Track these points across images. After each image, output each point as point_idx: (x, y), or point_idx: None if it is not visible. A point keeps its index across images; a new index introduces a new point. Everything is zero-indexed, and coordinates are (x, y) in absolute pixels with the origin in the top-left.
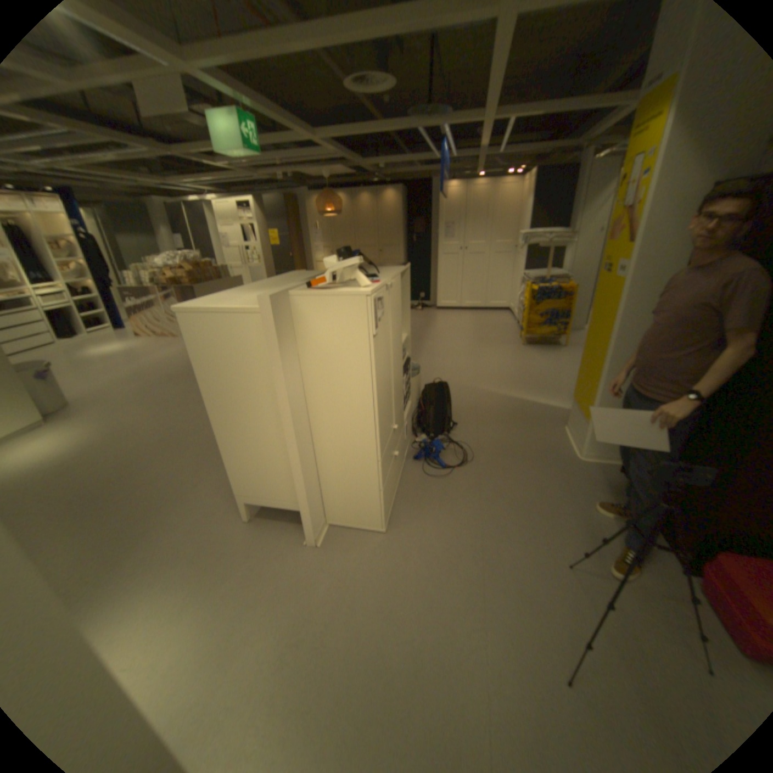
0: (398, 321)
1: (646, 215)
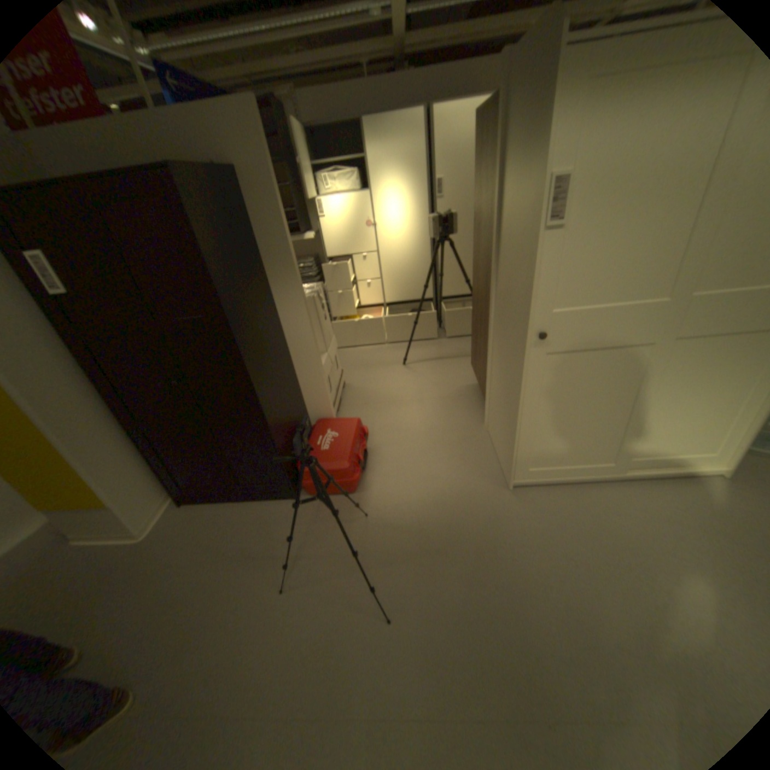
0: None
1: None
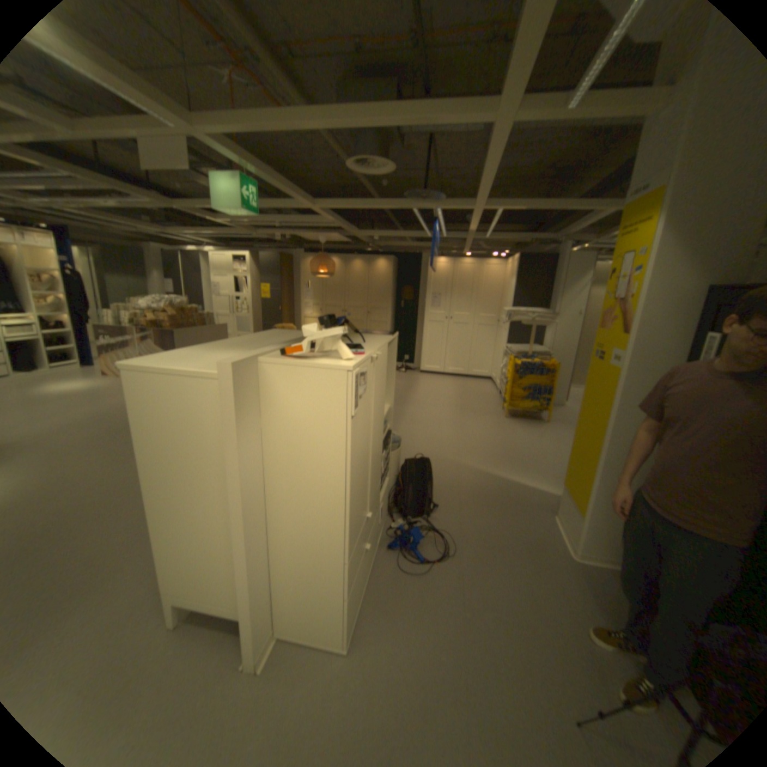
0: (382, 391)
1: (641, 310)
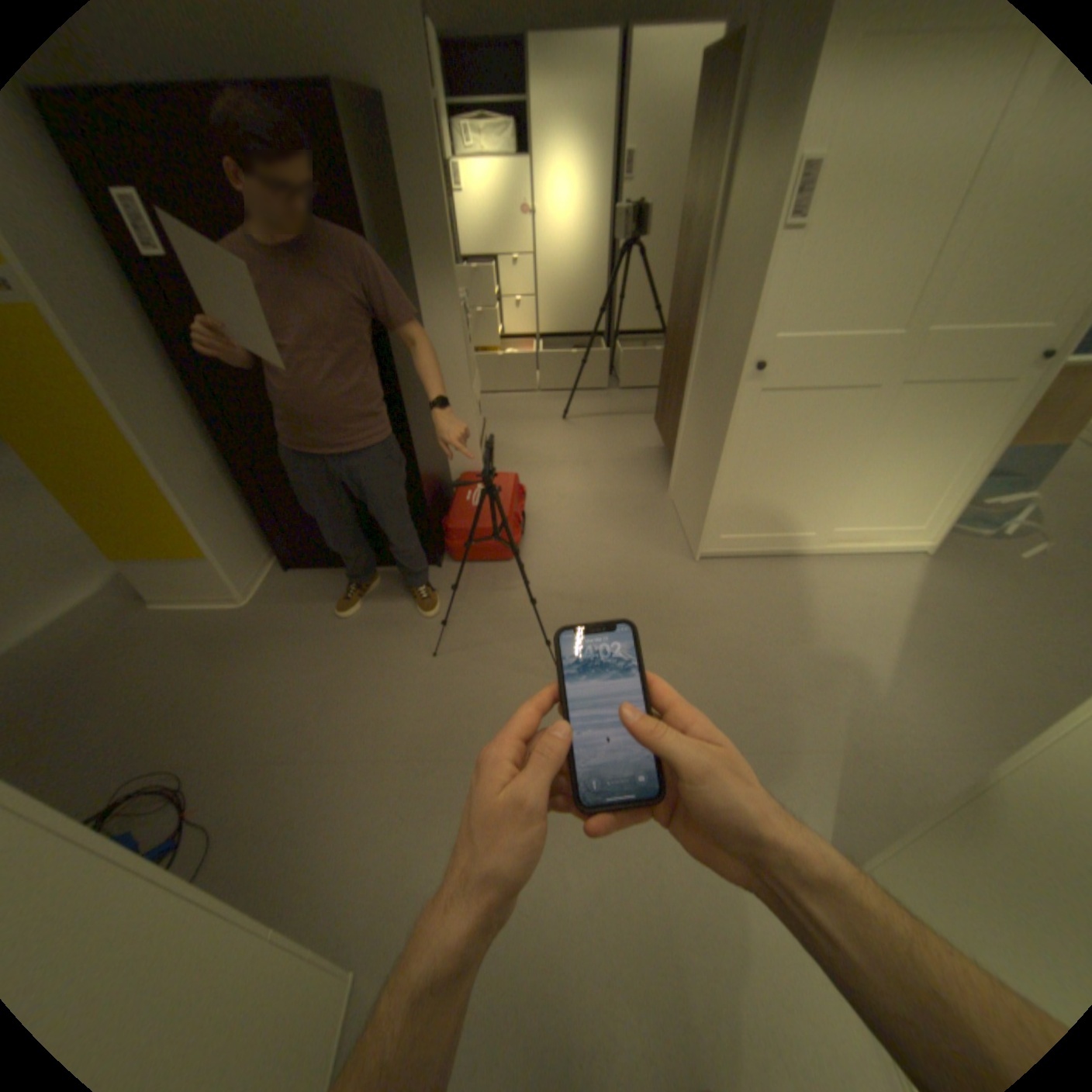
0: None
1: None
